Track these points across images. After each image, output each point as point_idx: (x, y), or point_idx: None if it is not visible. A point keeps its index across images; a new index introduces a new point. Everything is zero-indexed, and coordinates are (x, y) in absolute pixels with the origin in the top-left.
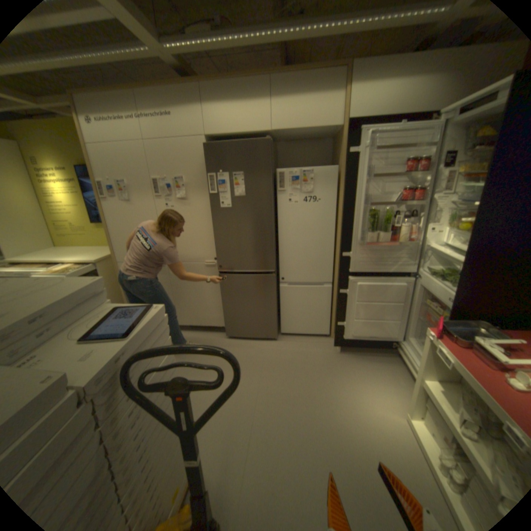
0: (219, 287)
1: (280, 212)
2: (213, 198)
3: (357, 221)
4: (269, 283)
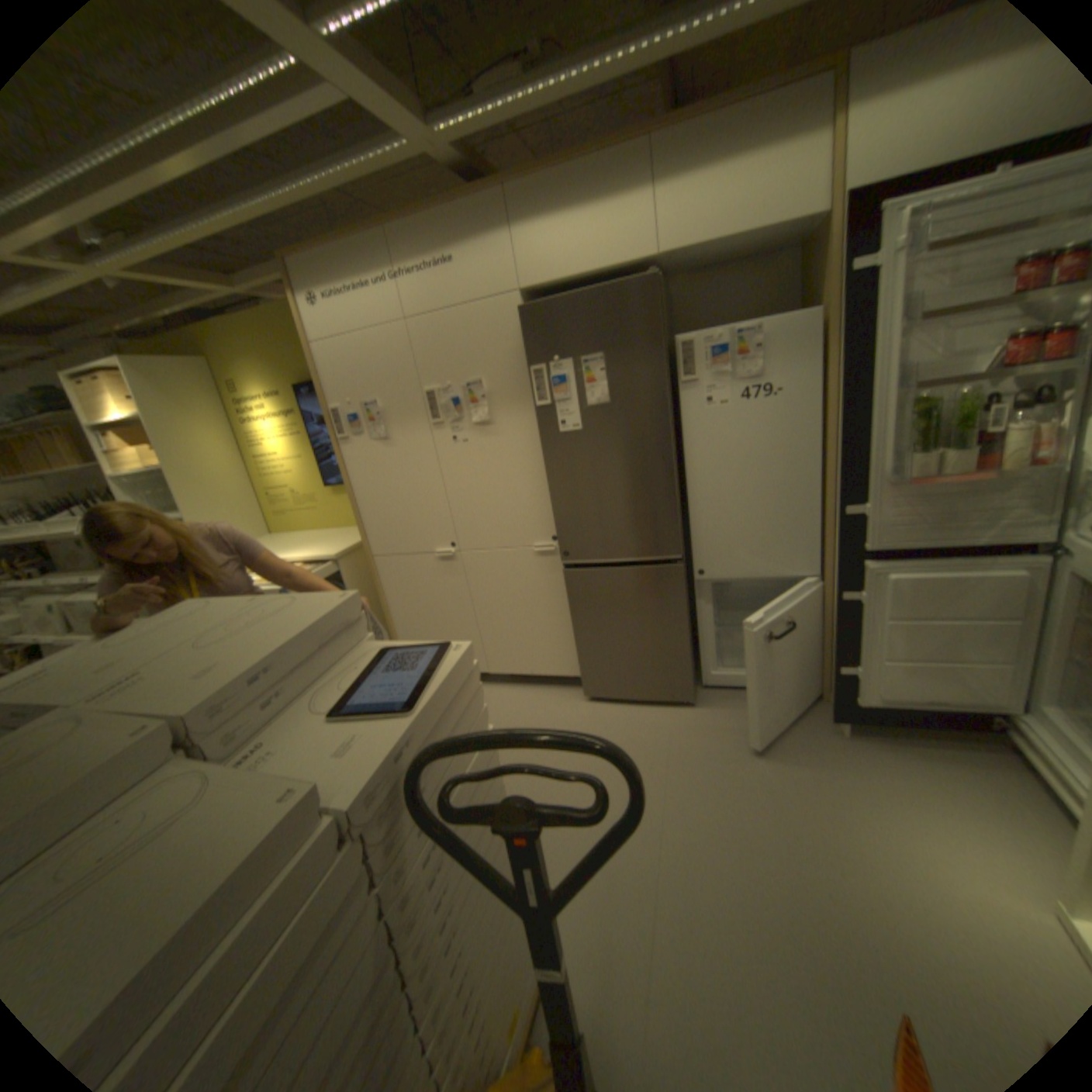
0: (564, 596)
1: (687, 428)
2: (542, 416)
3: (881, 429)
4: (671, 585)
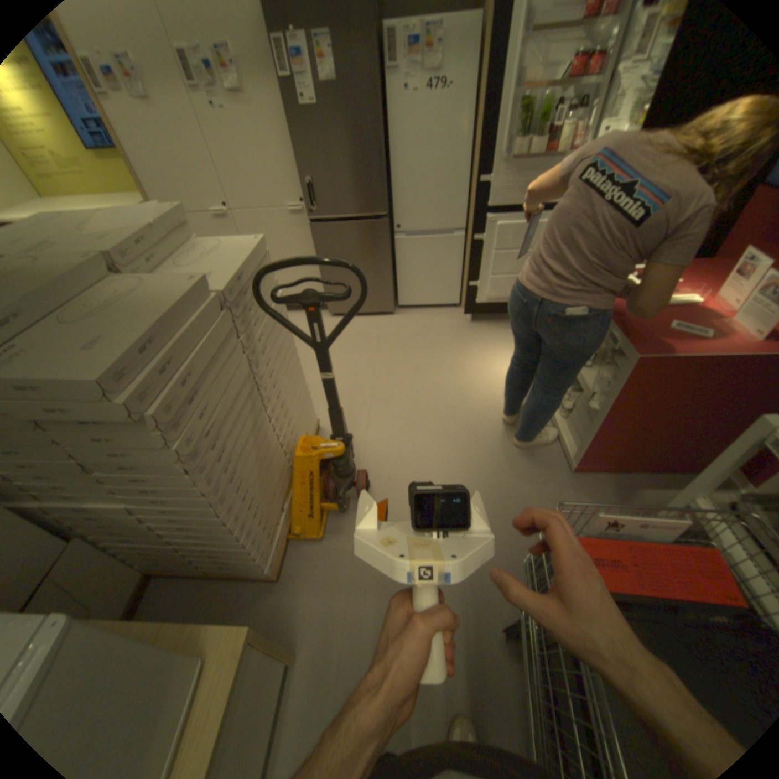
0: (311, 246)
1: (391, 111)
2: (285, 89)
3: (503, 120)
4: (381, 234)
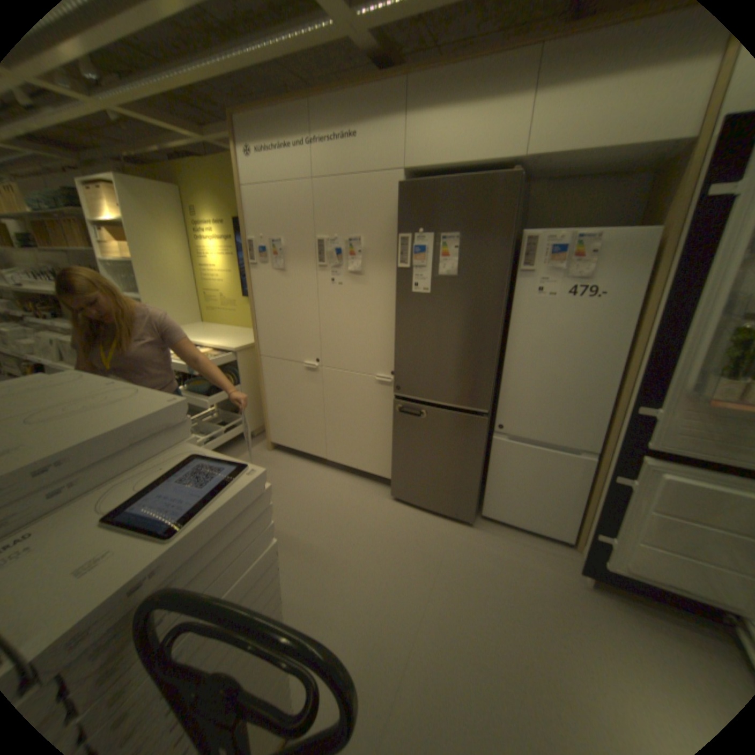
0: (391, 418)
1: (516, 309)
2: (401, 276)
3: (693, 347)
4: (475, 431)
